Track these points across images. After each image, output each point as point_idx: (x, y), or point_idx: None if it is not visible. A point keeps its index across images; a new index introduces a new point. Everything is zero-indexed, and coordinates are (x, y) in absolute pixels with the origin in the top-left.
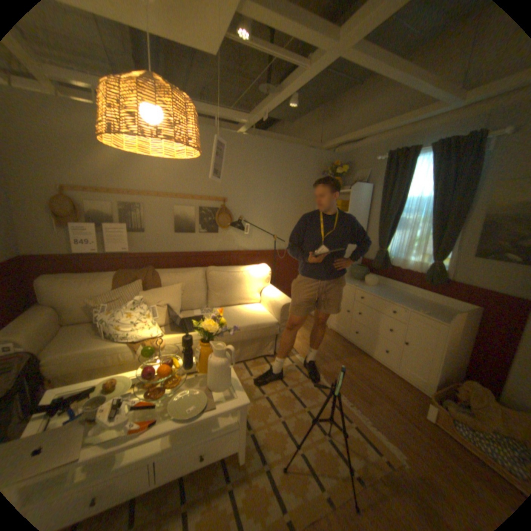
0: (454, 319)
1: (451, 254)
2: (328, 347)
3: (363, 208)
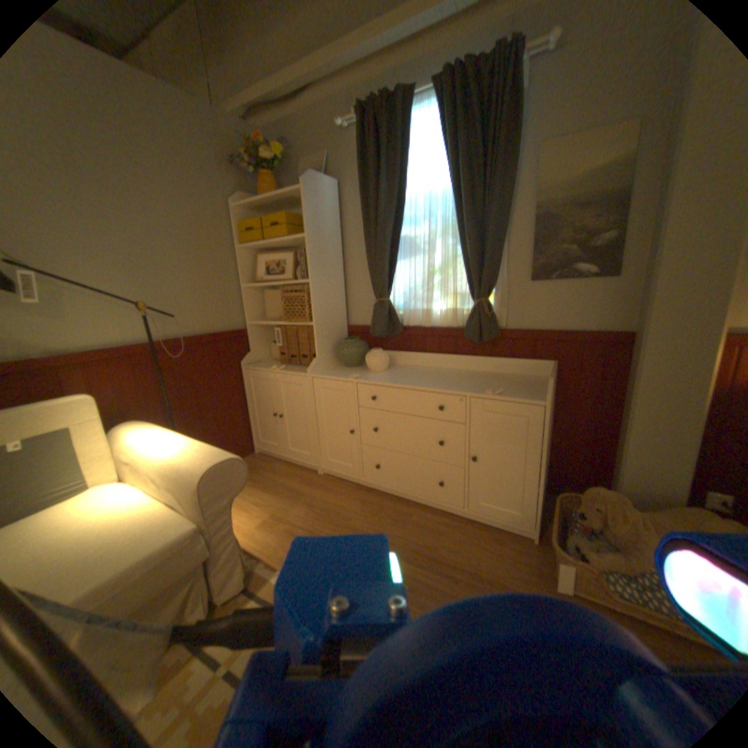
0: (538, 391)
1: (496, 283)
2: (333, 516)
3: (330, 226)
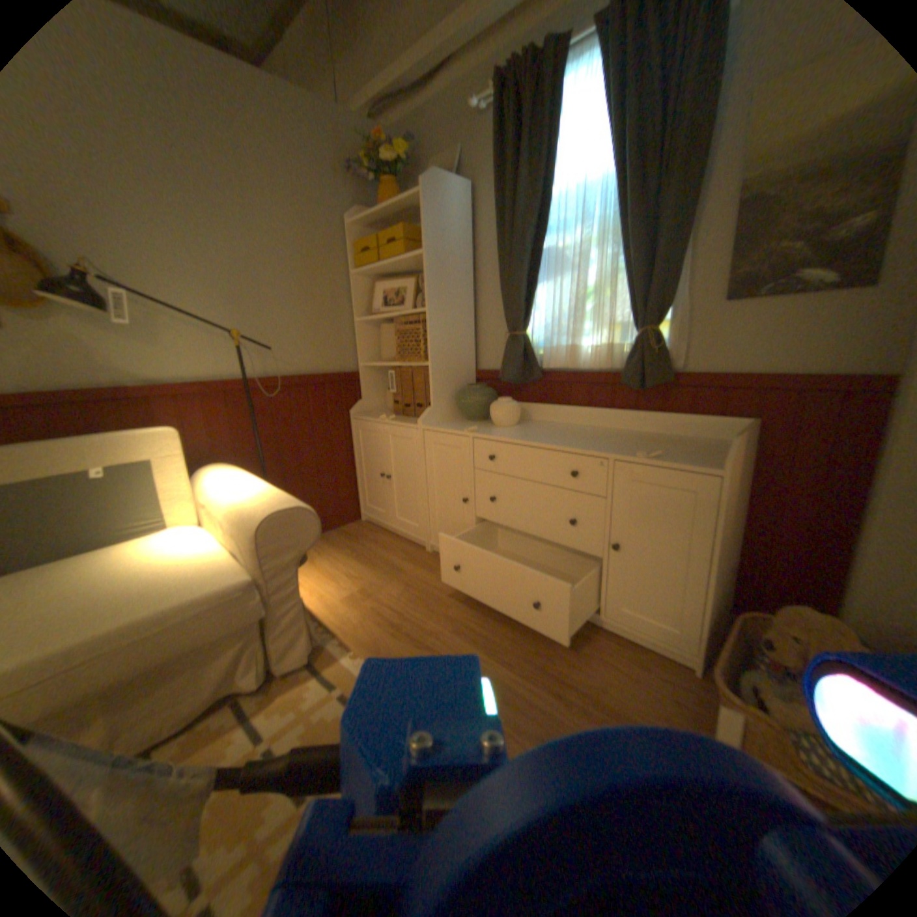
0: (719, 458)
1: (673, 306)
2: (432, 600)
3: (459, 241)
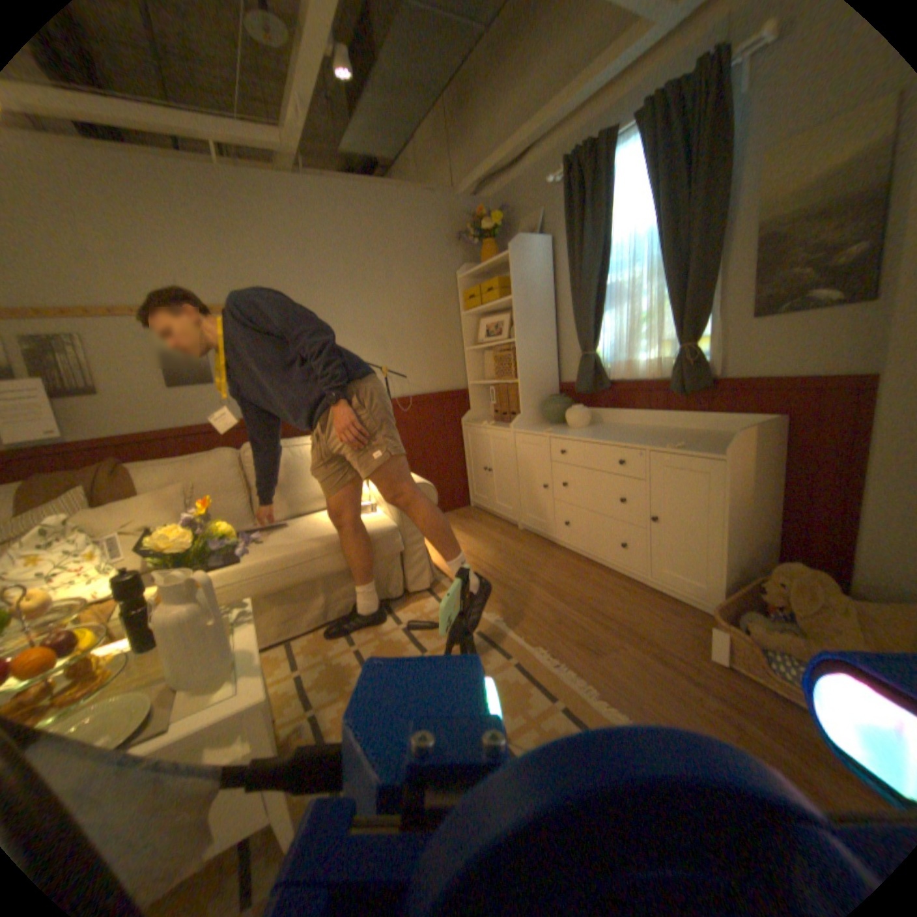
0: (735, 447)
1: (711, 325)
2: (517, 561)
3: (541, 283)
